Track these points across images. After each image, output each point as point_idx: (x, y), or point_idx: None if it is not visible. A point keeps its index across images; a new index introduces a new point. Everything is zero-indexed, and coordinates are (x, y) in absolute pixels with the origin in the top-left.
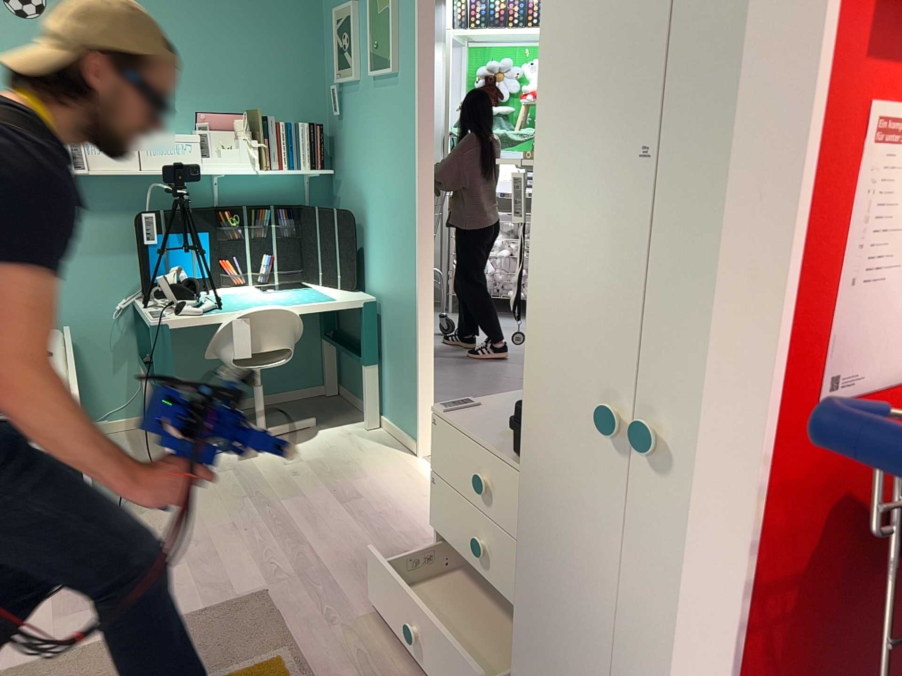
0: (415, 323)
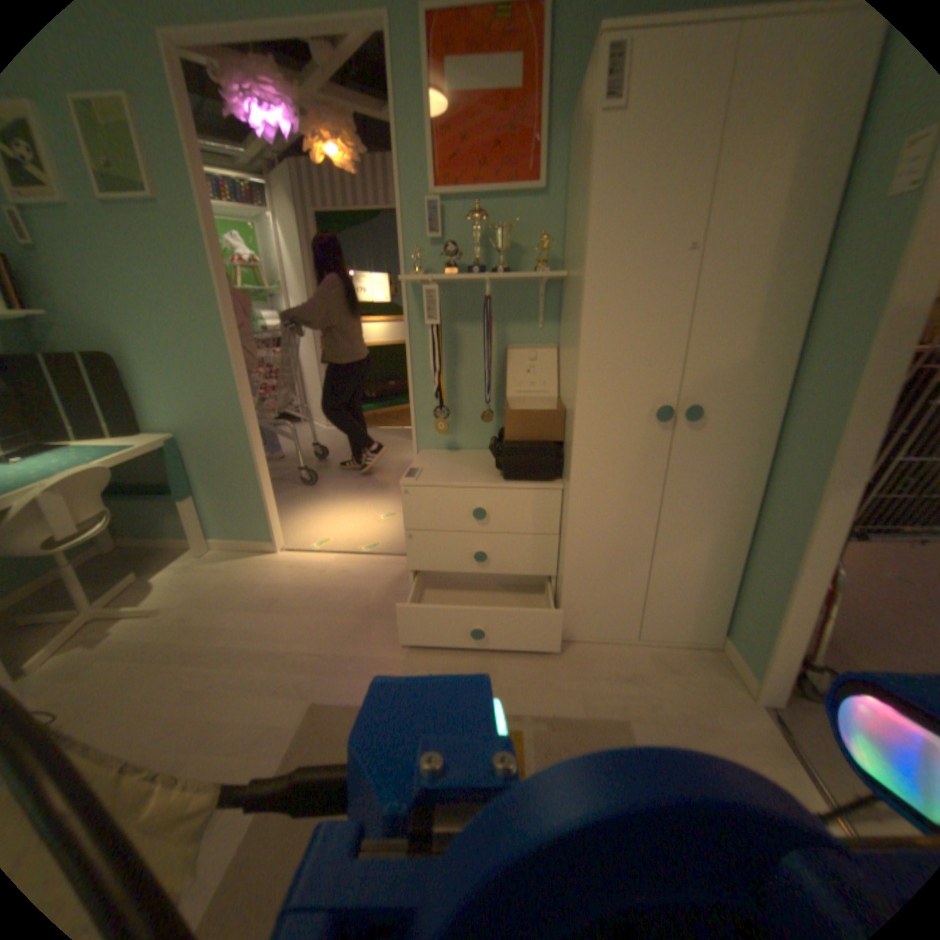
0: (248, 444)
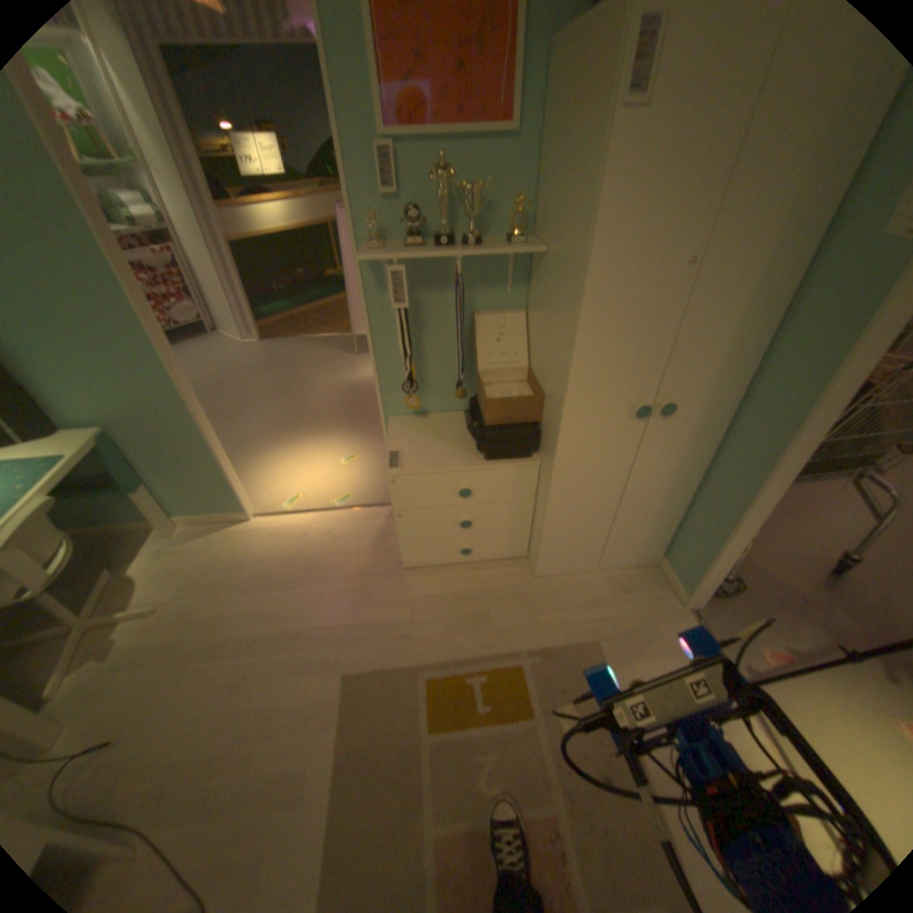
0: (194, 427)
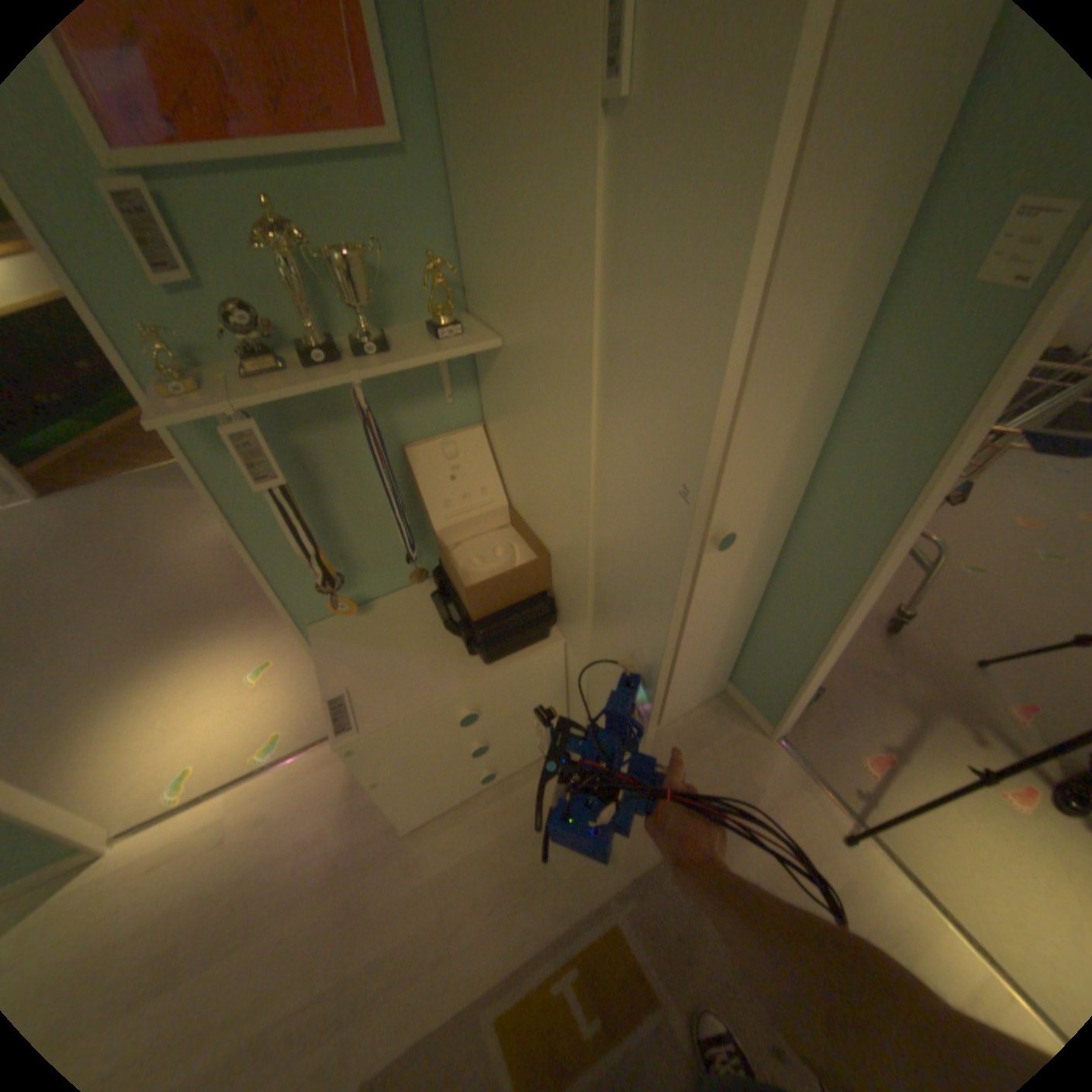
0: None
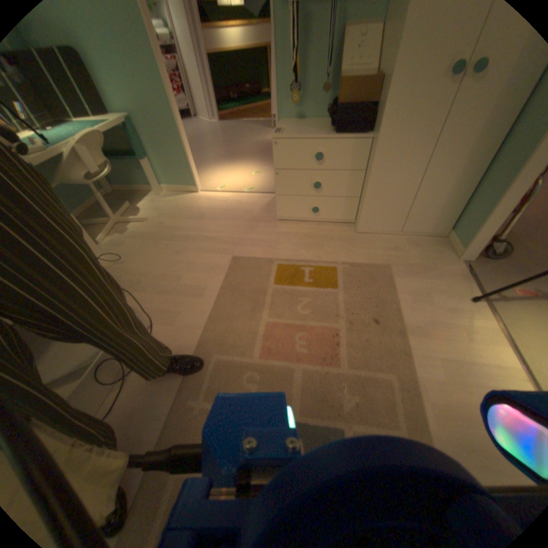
0: (172, 118)
